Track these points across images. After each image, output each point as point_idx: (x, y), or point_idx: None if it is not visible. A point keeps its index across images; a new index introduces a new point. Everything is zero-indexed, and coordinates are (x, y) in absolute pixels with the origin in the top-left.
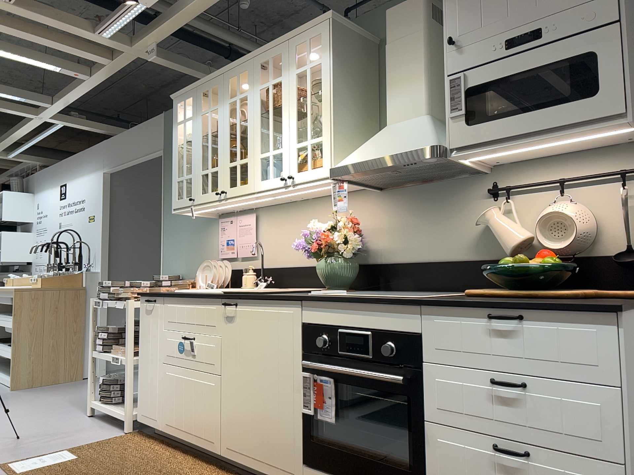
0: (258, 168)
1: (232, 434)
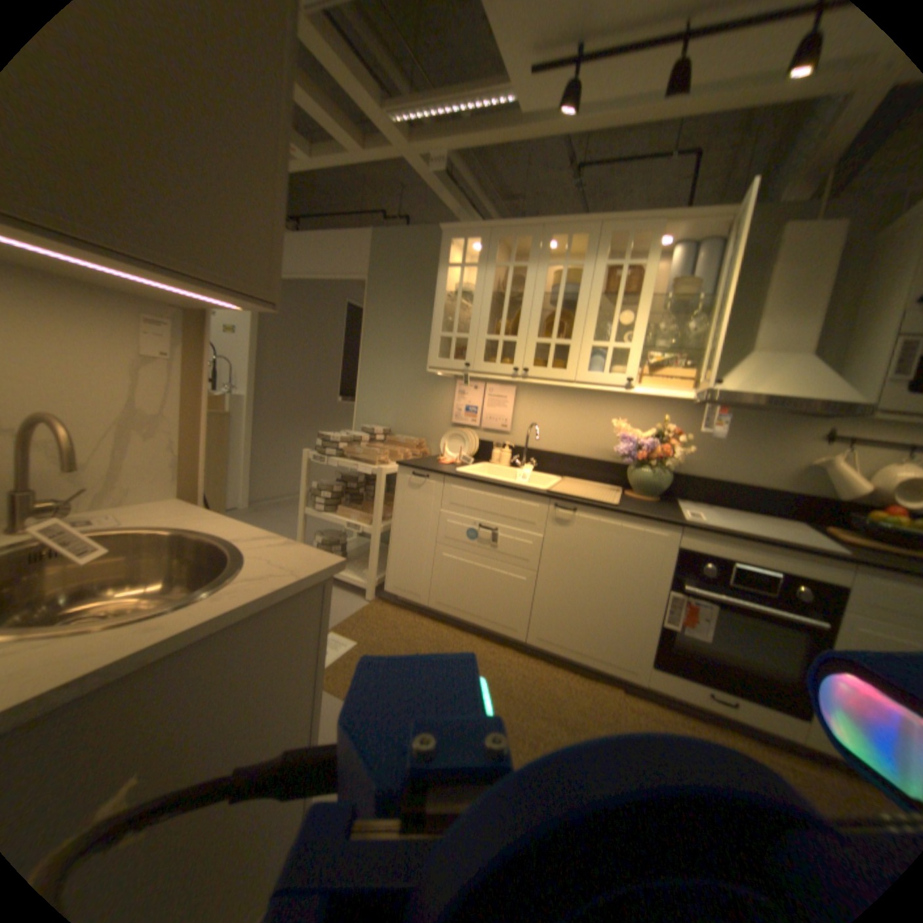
0: (586, 357)
1: (548, 627)
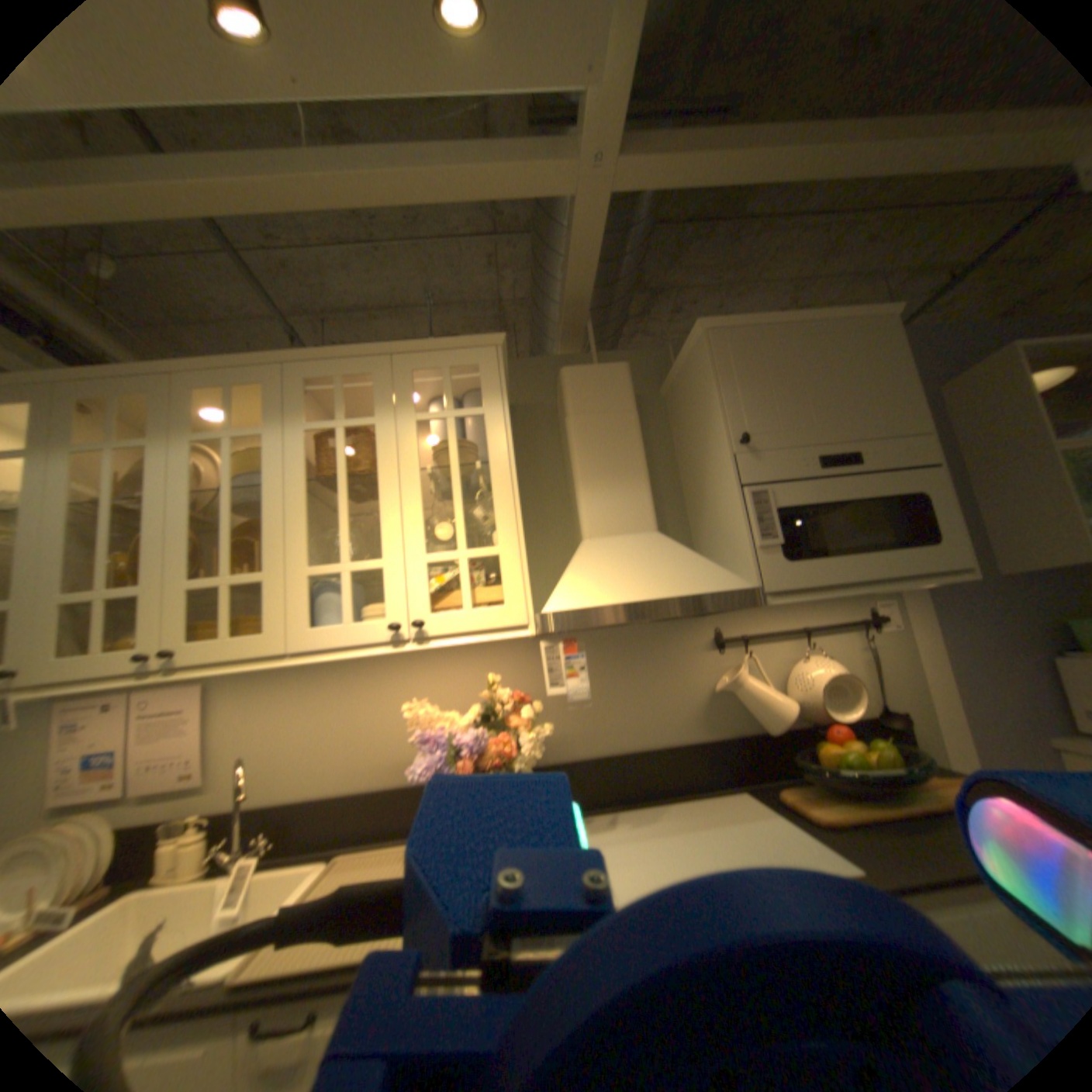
0: (302, 602)
1: None
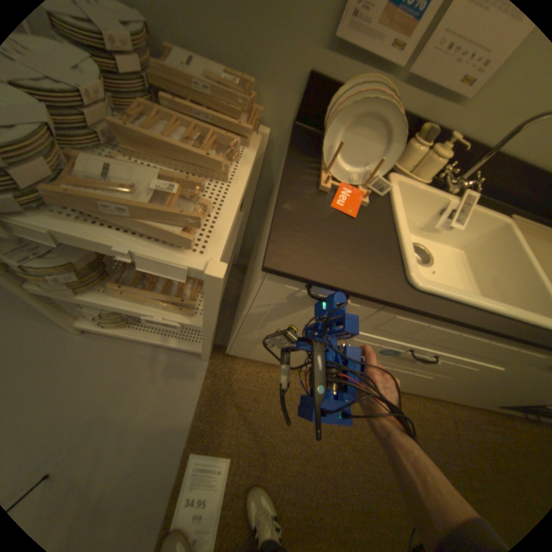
0: None
1: (425, 392)
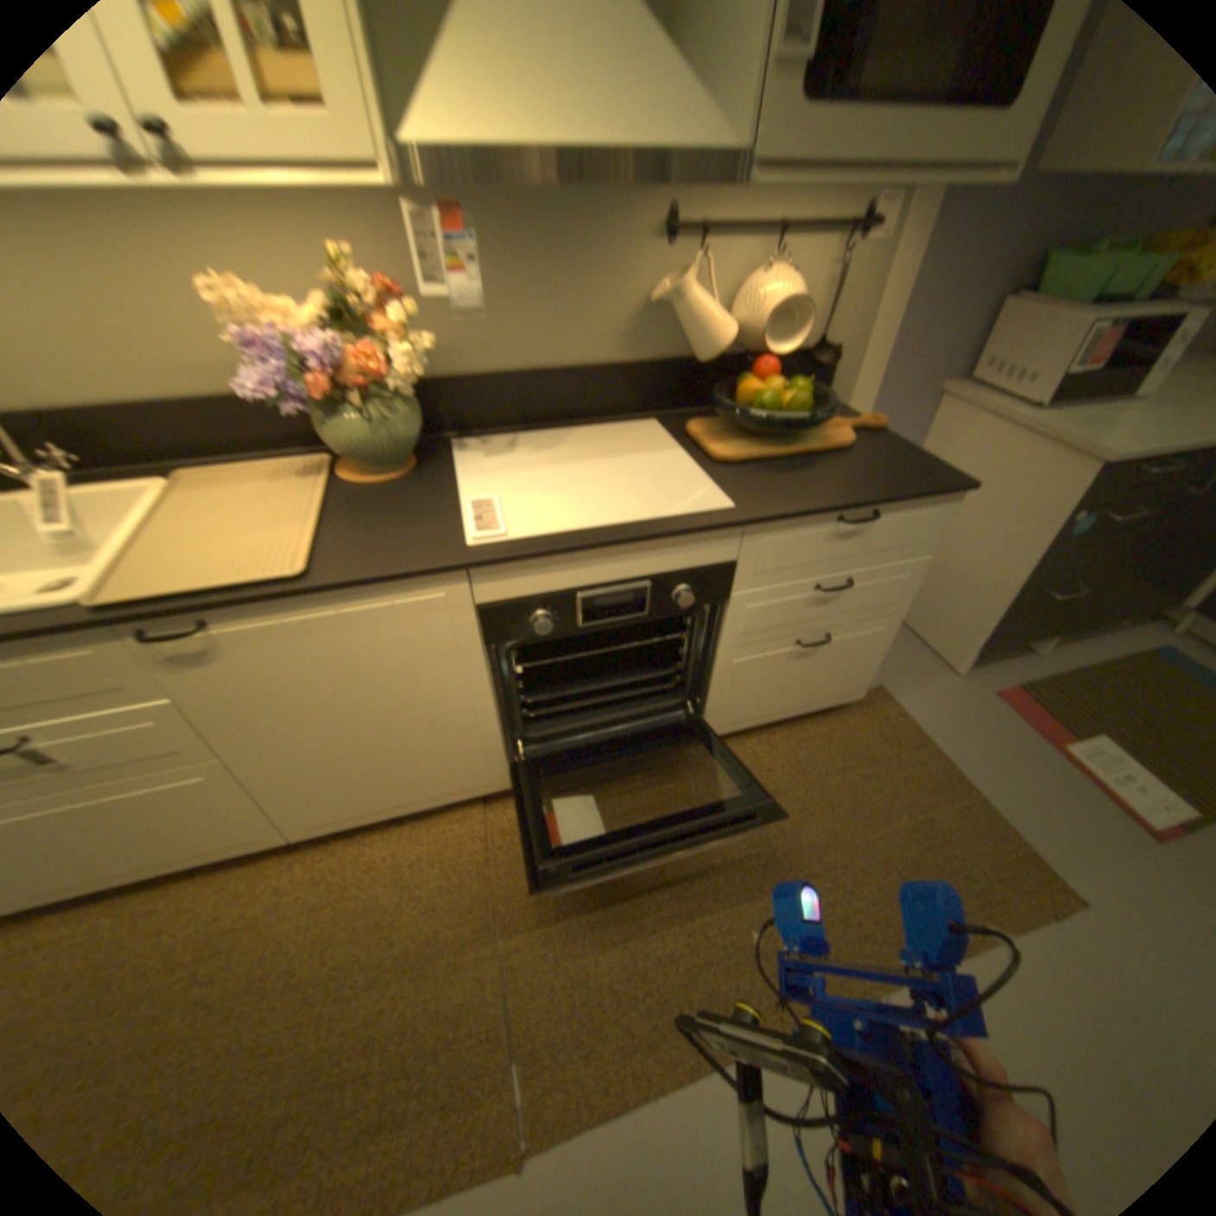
0: None
1: (313, 810)
